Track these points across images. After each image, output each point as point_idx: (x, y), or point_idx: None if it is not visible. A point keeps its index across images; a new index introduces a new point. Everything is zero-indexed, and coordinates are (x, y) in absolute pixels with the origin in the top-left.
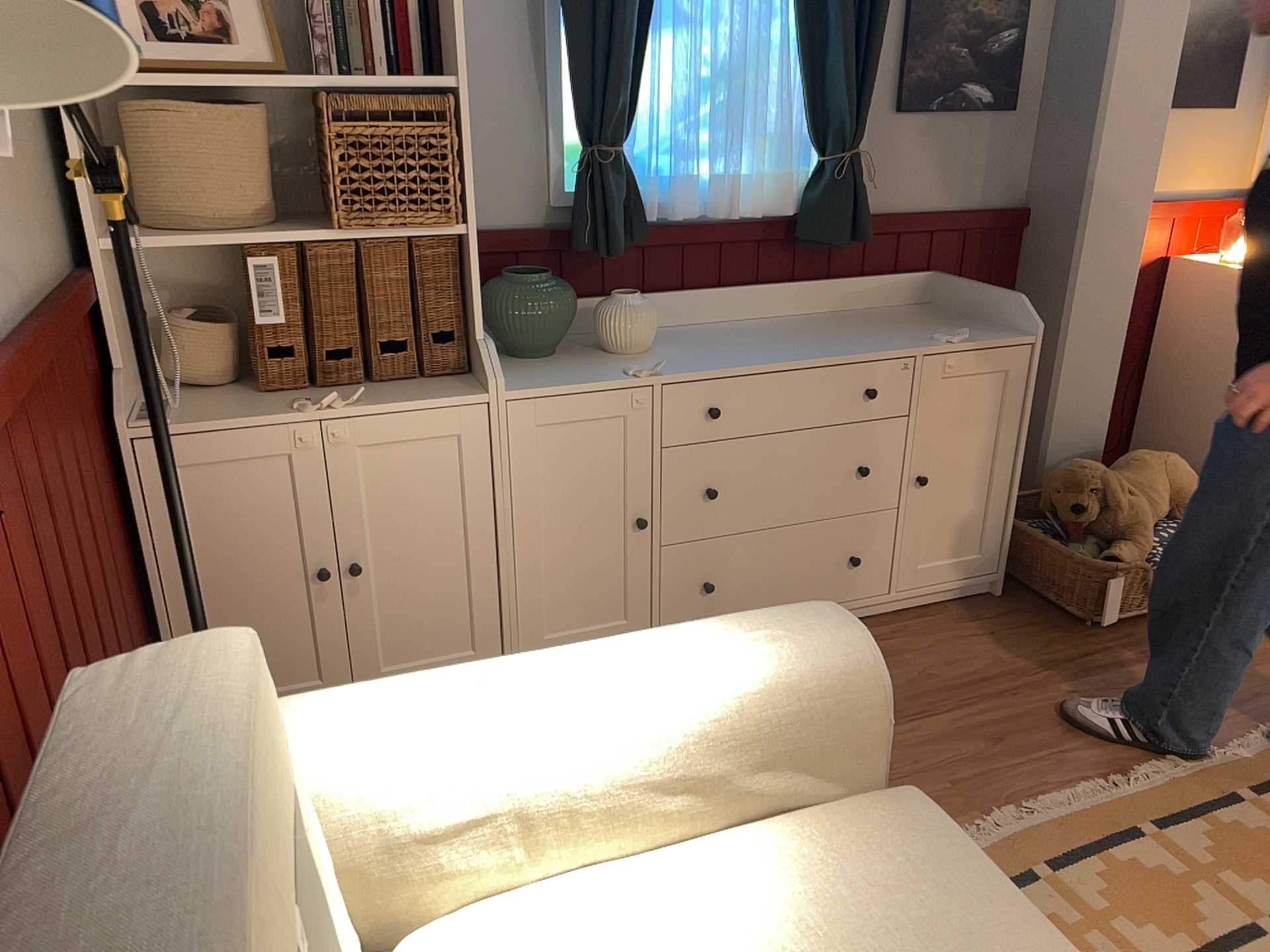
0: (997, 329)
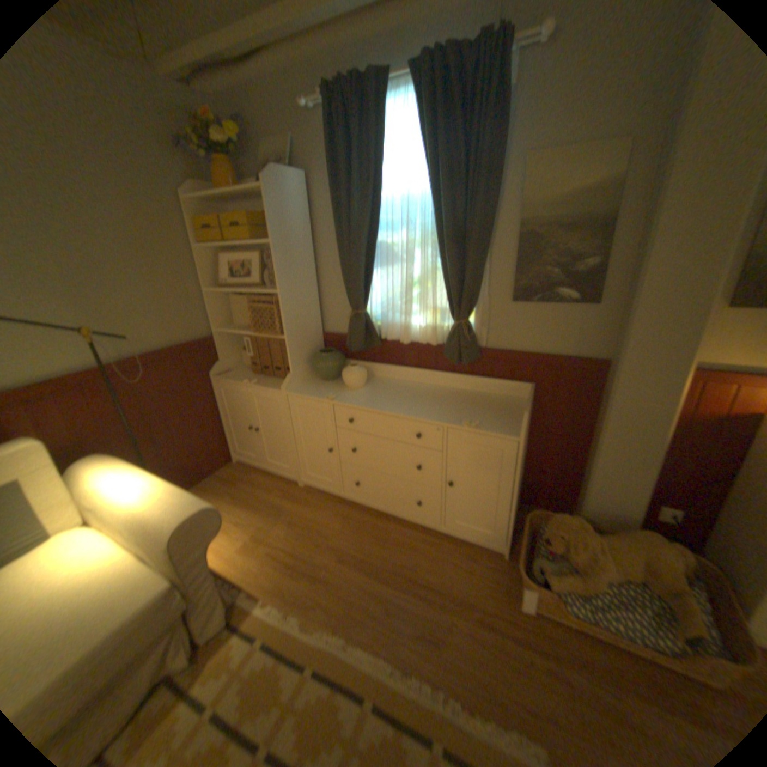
0: (513, 427)
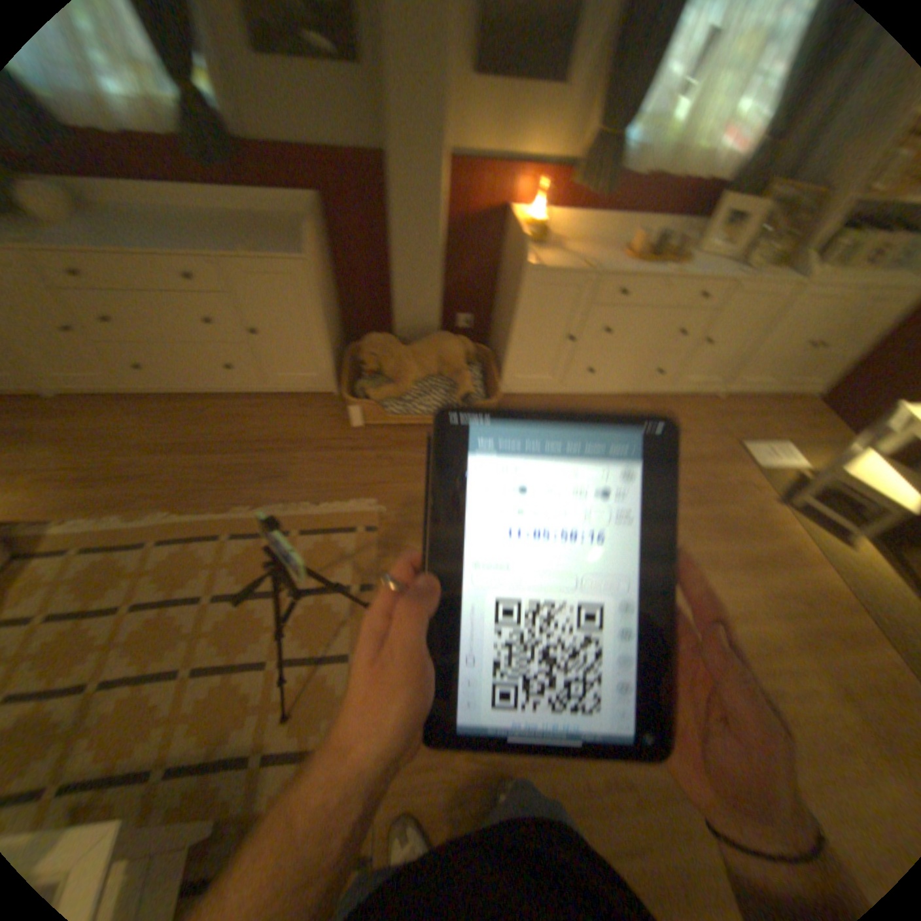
0: (301, 246)
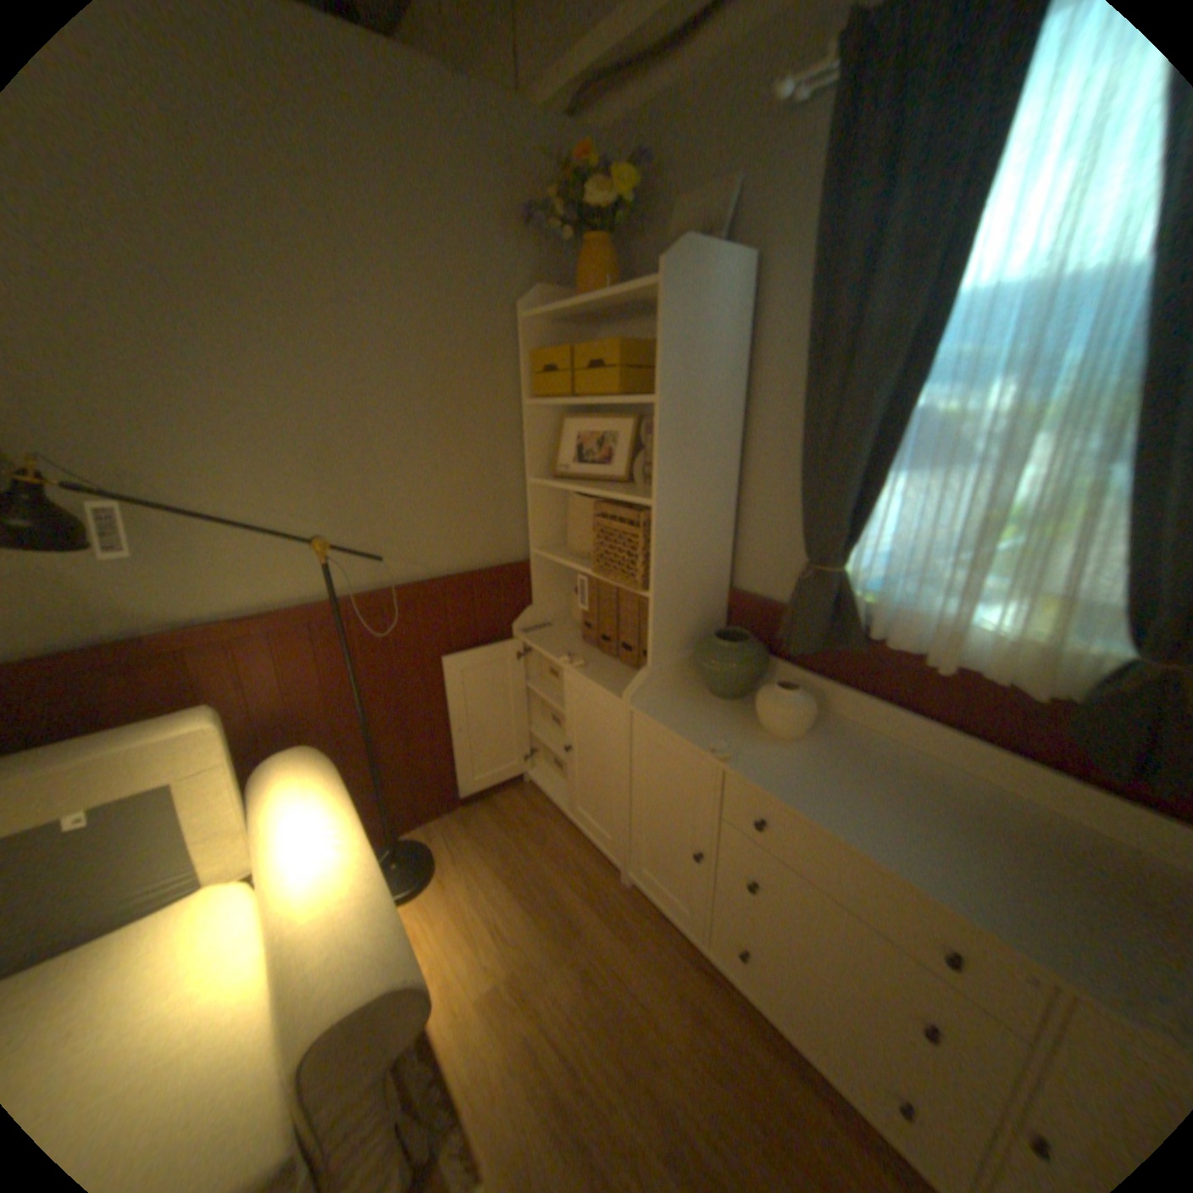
0: None
